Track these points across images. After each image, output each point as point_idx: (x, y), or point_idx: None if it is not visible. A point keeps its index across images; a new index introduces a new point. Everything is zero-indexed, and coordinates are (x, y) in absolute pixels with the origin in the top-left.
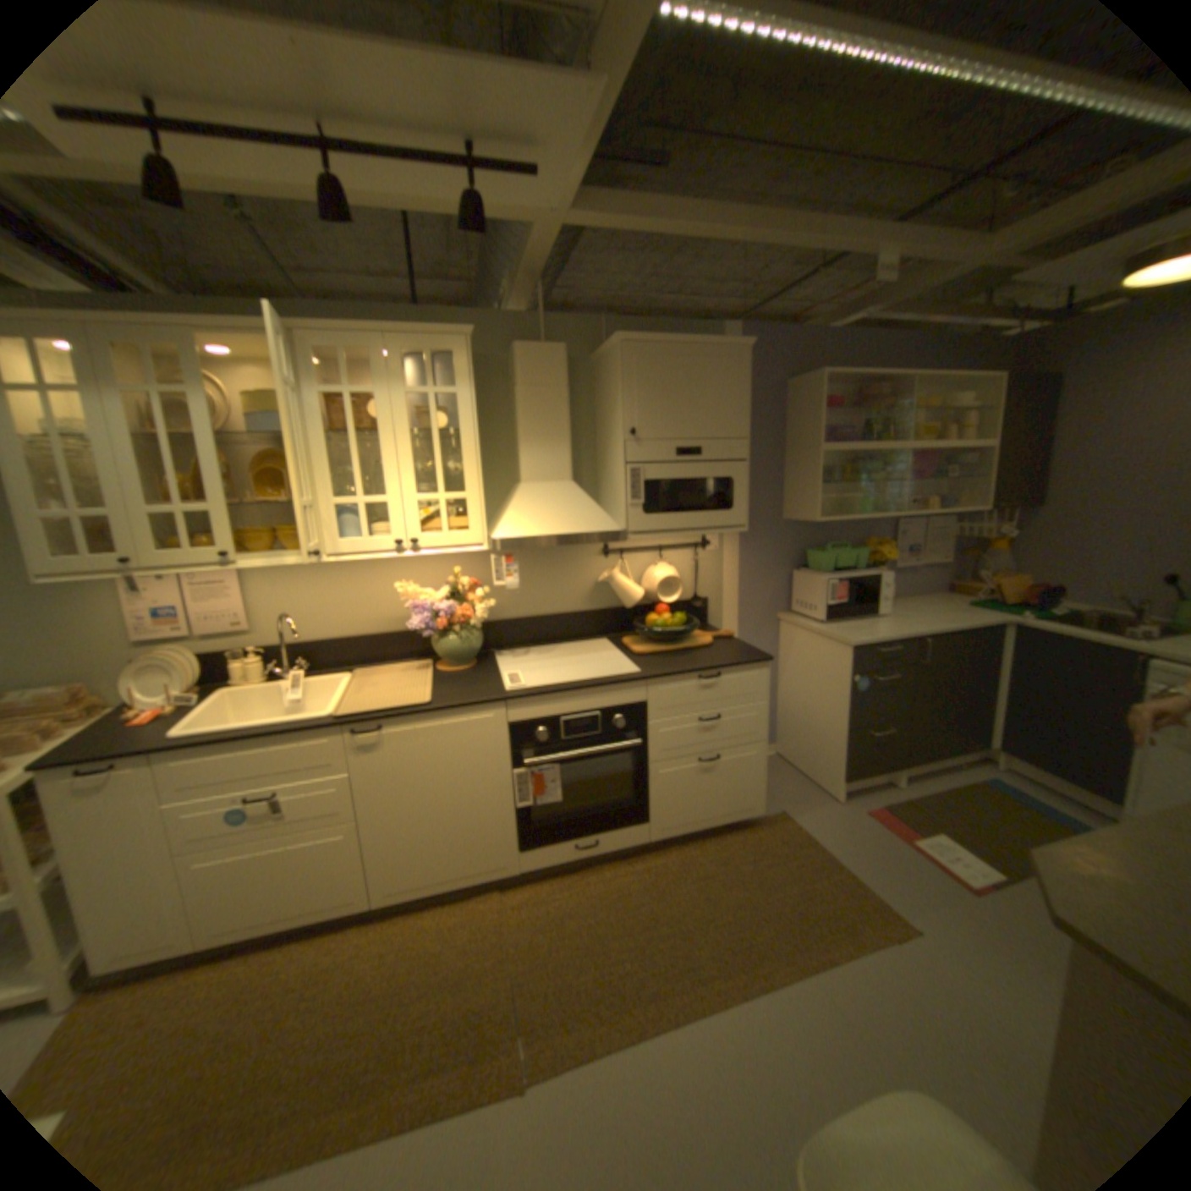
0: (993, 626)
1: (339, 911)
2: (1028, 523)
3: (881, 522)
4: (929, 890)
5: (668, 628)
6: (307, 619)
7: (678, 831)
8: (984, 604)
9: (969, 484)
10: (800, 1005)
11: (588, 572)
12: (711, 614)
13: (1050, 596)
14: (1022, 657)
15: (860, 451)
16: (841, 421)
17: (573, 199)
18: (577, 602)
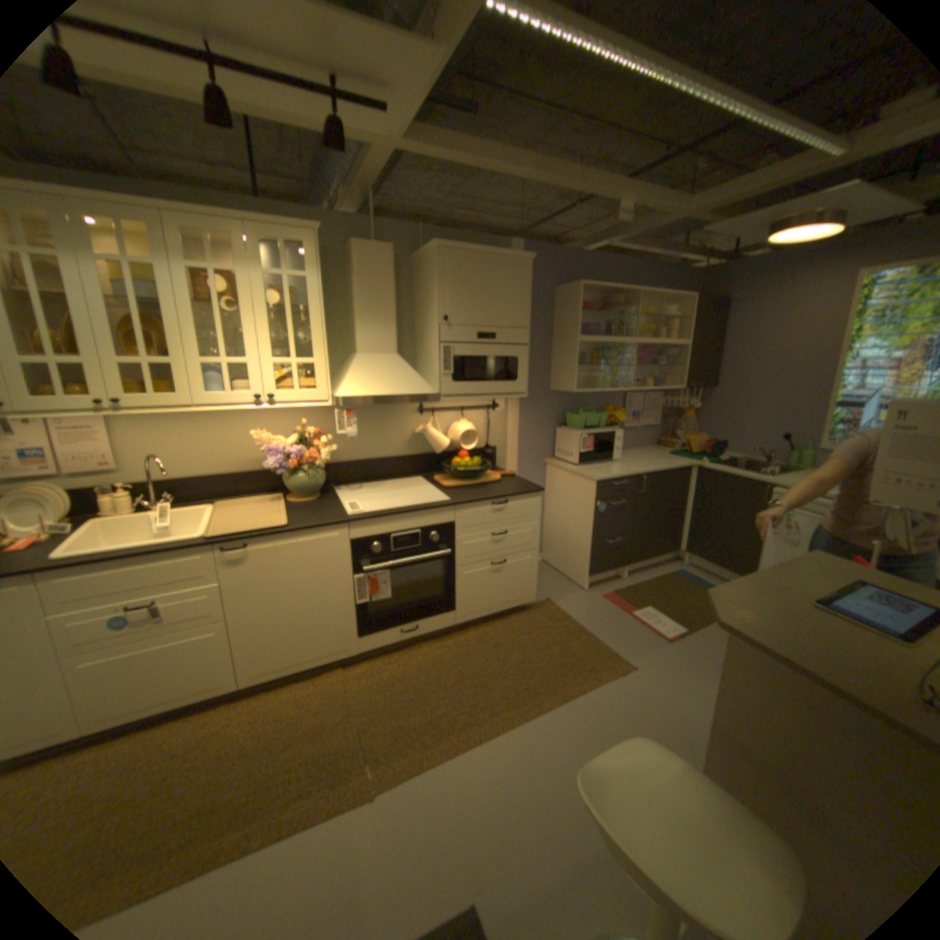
0: (684, 467)
1: (212, 693)
2: (707, 399)
3: (616, 395)
4: (641, 642)
5: (469, 468)
6: (172, 460)
7: (476, 615)
8: (679, 453)
9: (672, 370)
10: (562, 720)
11: (408, 426)
12: (498, 459)
13: (719, 448)
14: (701, 488)
15: (604, 342)
16: (591, 320)
17: (405, 130)
18: (399, 449)
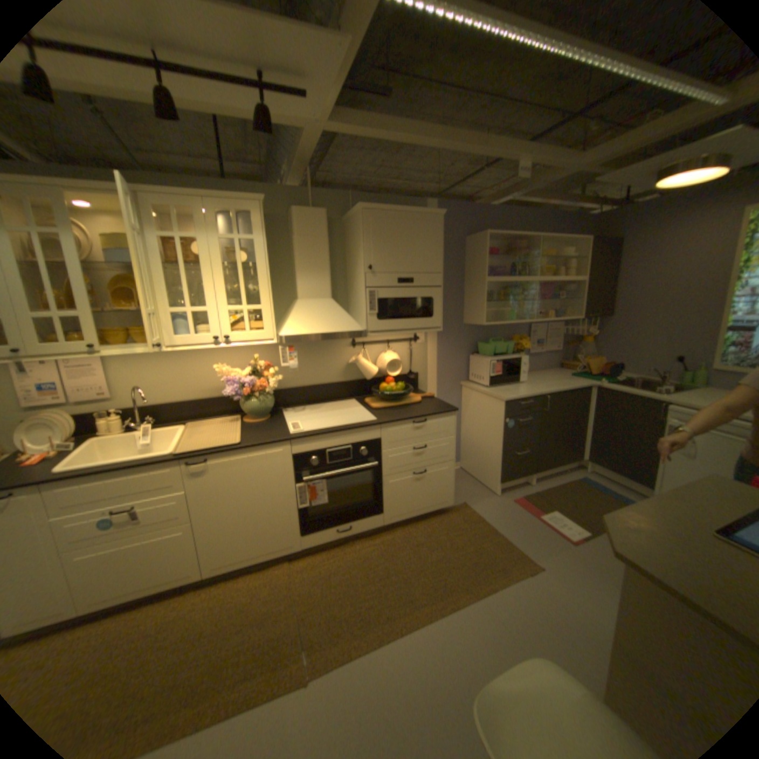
0: (585, 387)
1: (181, 582)
2: (604, 326)
3: (522, 325)
4: (549, 544)
5: (394, 392)
6: (153, 390)
7: (401, 517)
8: (580, 374)
9: (572, 303)
10: (475, 617)
11: (343, 357)
12: (420, 382)
13: (616, 369)
14: (600, 405)
15: (509, 282)
16: (498, 263)
17: (330, 114)
18: (336, 376)
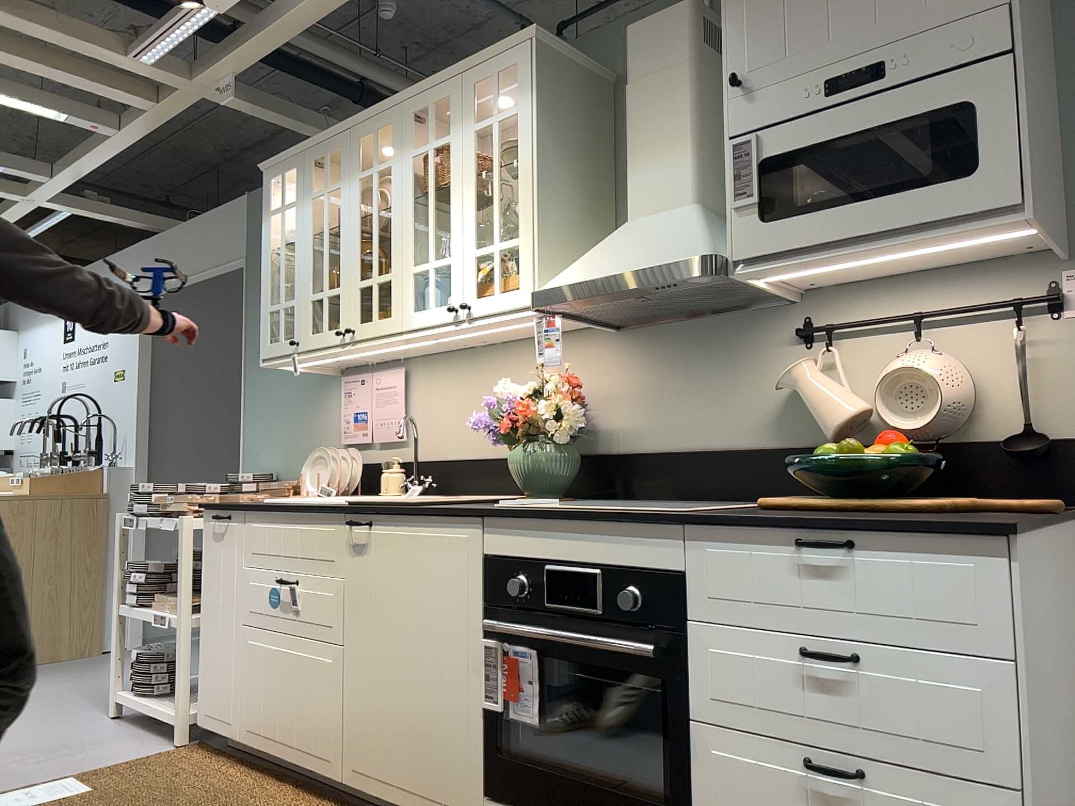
0: None
1: (320, 766)
2: None
3: None
4: None
5: (858, 467)
6: (447, 433)
7: None
8: None
9: None
10: None
11: (775, 374)
12: None
13: None
14: None
15: None
16: None
17: None
18: (753, 430)
